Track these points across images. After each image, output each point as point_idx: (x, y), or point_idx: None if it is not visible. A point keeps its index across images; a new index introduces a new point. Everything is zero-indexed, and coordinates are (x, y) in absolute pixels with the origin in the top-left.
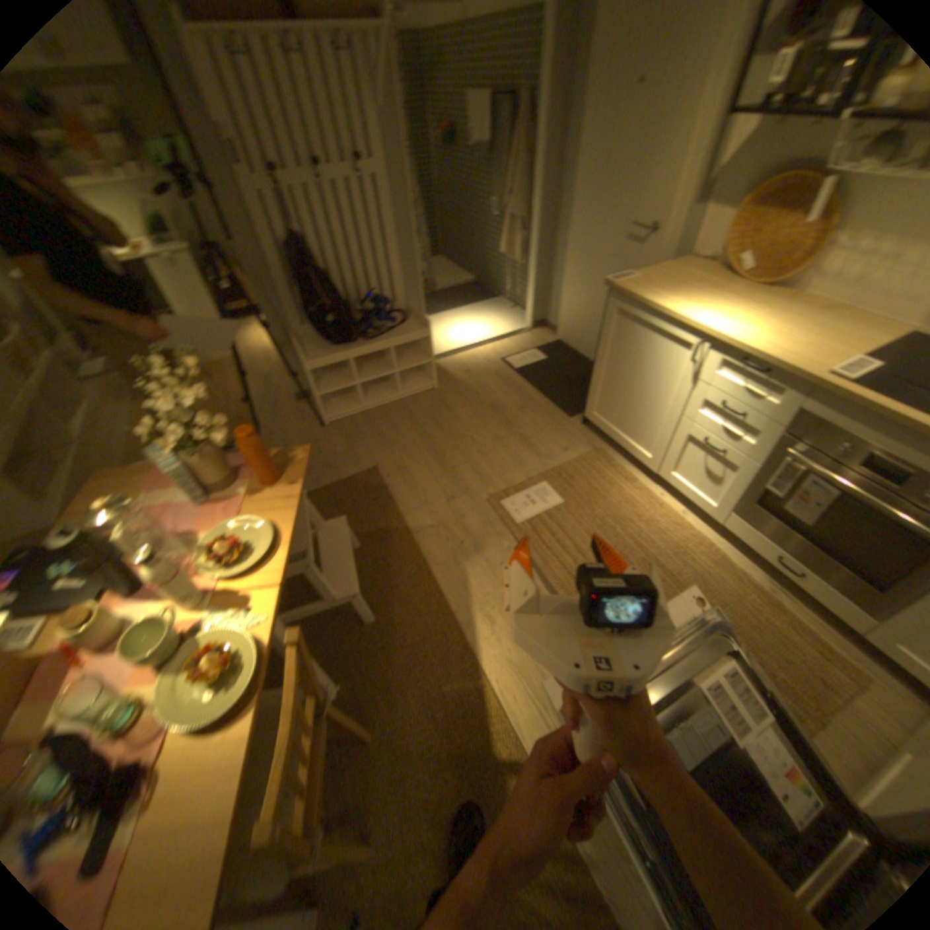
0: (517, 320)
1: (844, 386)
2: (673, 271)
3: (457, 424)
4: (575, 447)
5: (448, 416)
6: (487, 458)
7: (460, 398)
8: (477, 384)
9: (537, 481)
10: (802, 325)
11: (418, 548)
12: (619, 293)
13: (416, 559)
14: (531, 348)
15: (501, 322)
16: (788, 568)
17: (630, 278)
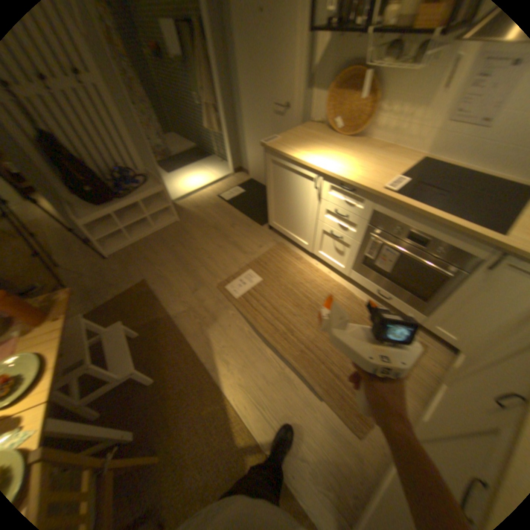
0: (227, 169)
1: (393, 196)
2: (302, 133)
3: (196, 242)
4: (268, 244)
5: (190, 237)
6: (216, 260)
7: (196, 224)
8: (207, 213)
9: (247, 270)
10: (371, 160)
11: (179, 327)
12: (272, 150)
13: (178, 334)
14: (237, 186)
15: (218, 171)
16: (383, 296)
17: (277, 140)
